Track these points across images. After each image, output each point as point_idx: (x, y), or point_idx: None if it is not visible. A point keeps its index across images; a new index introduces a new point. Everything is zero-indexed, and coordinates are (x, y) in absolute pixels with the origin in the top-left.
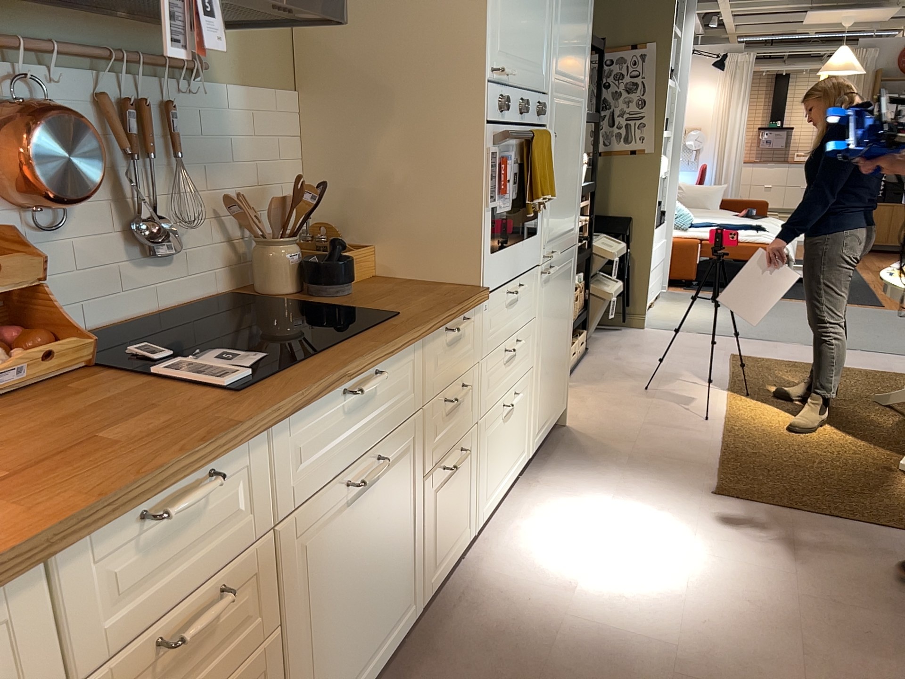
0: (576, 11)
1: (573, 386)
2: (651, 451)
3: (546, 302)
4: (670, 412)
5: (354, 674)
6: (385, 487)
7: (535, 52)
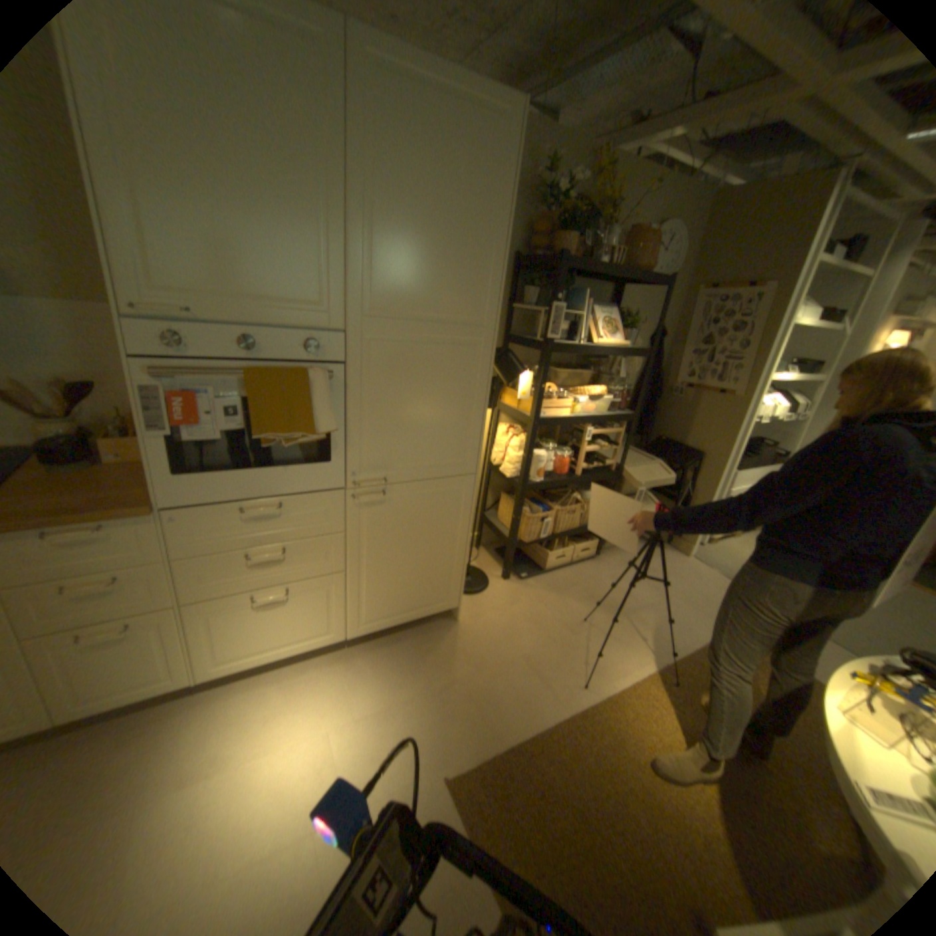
0: (440, 237)
1: (529, 586)
2: (476, 694)
3: (374, 521)
4: (566, 662)
5: None
6: None
7: (285, 282)
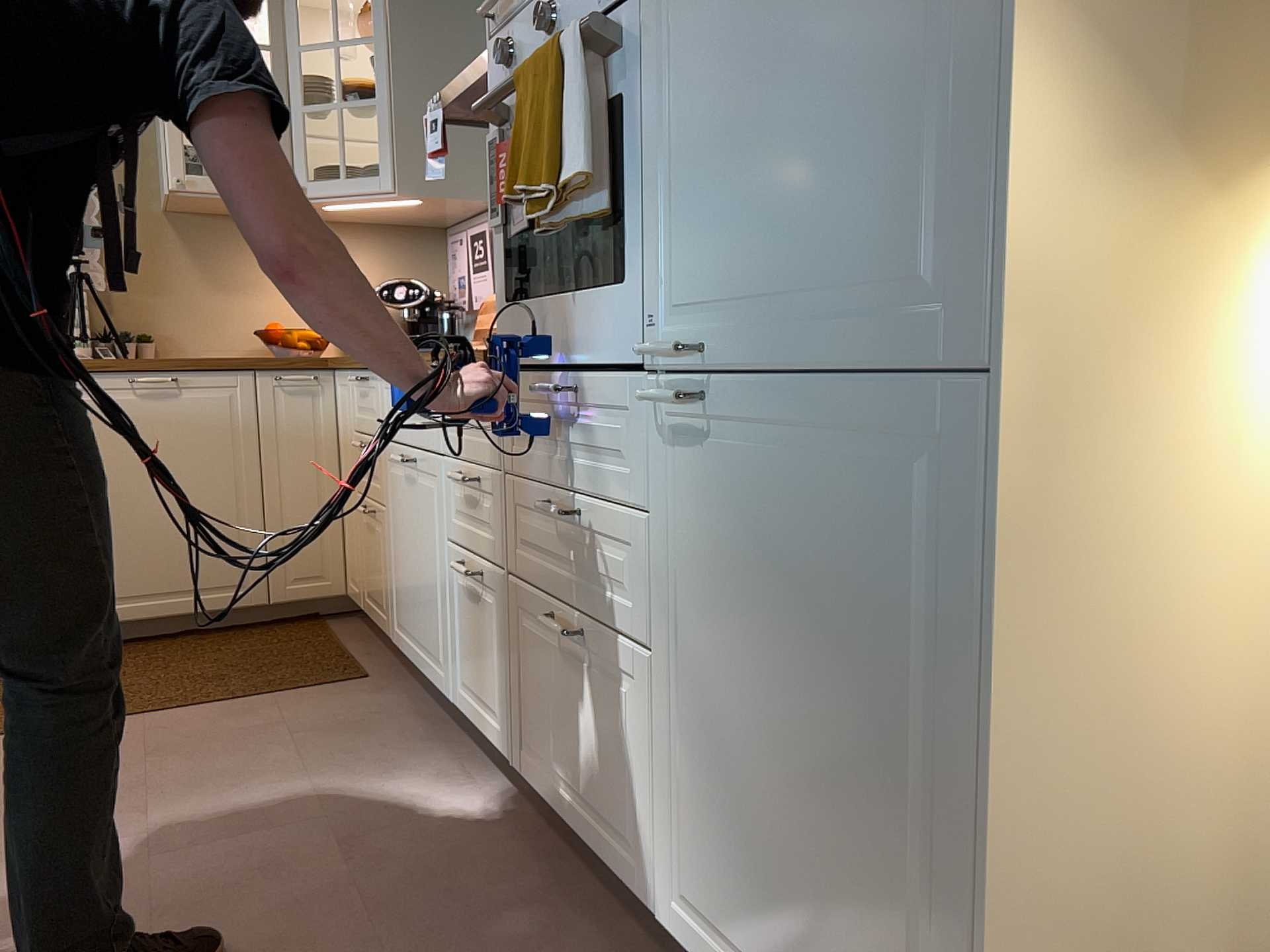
0: None
1: None
2: None
3: (701, 512)
4: None
5: (412, 638)
6: (420, 498)
7: None
